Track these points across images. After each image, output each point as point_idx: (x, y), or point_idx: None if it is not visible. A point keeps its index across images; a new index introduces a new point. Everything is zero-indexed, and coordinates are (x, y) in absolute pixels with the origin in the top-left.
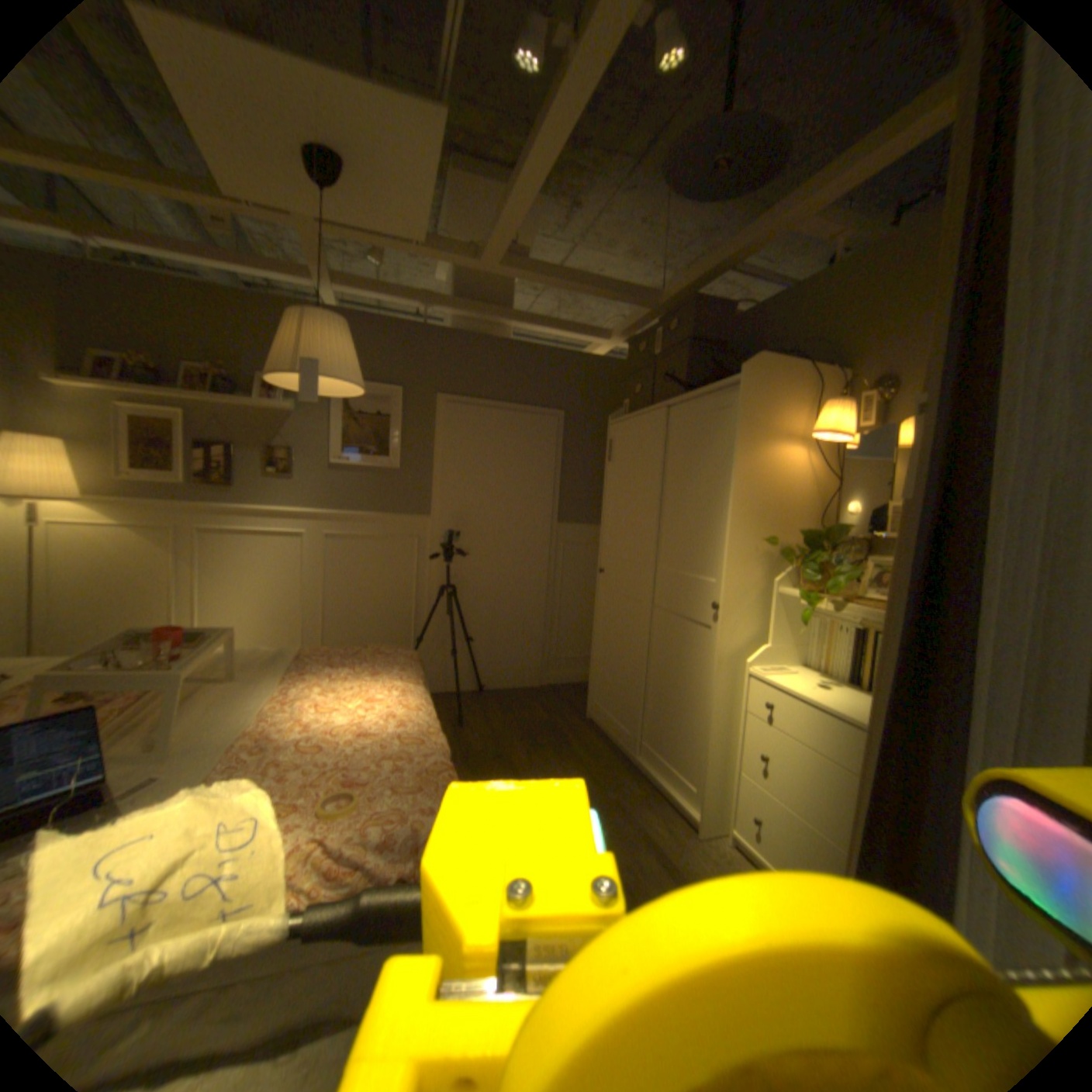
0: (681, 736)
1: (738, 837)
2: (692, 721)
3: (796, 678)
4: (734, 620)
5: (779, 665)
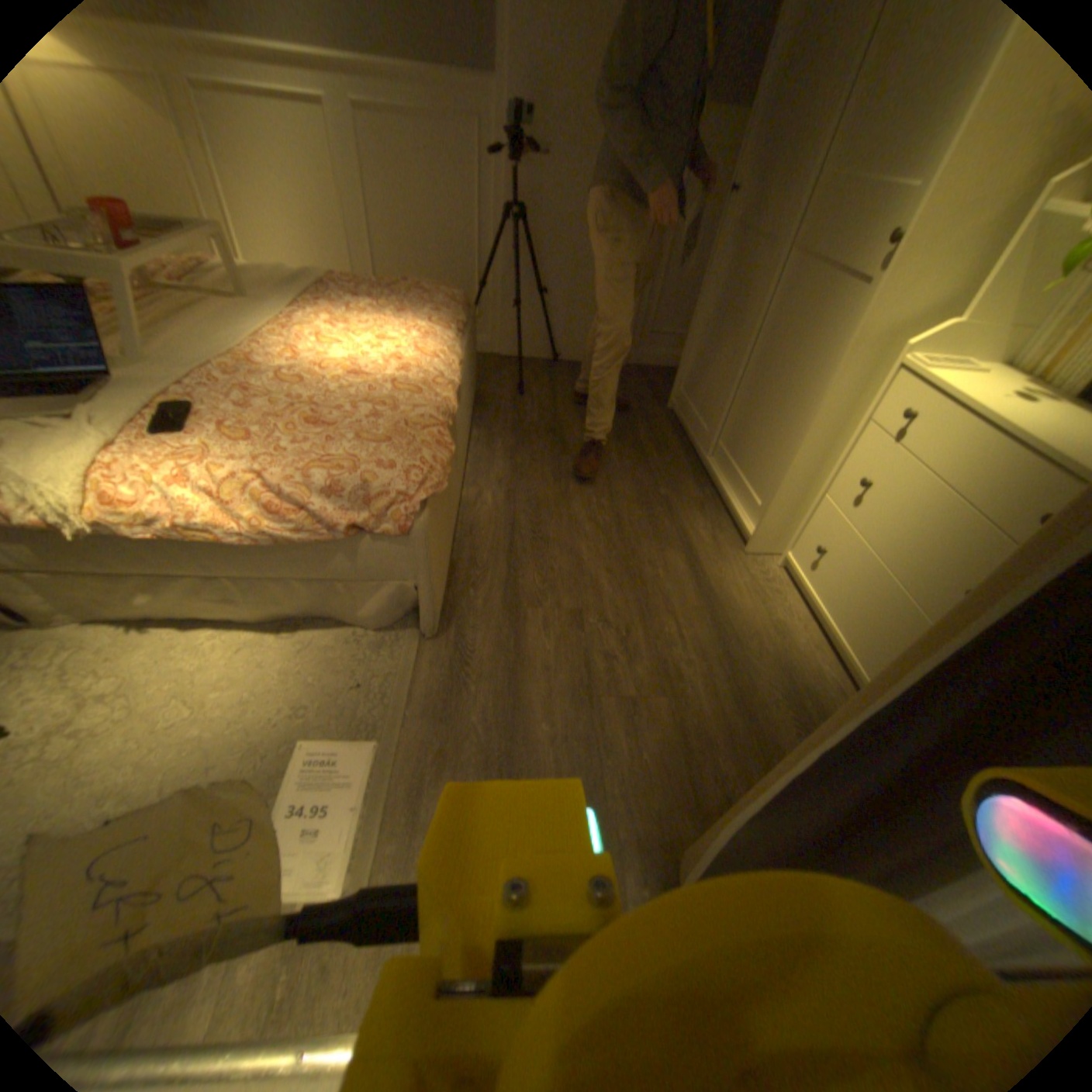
0: (767, 440)
1: (793, 559)
2: (788, 424)
3: (982, 377)
4: (920, 265)
5: (962, 359)
